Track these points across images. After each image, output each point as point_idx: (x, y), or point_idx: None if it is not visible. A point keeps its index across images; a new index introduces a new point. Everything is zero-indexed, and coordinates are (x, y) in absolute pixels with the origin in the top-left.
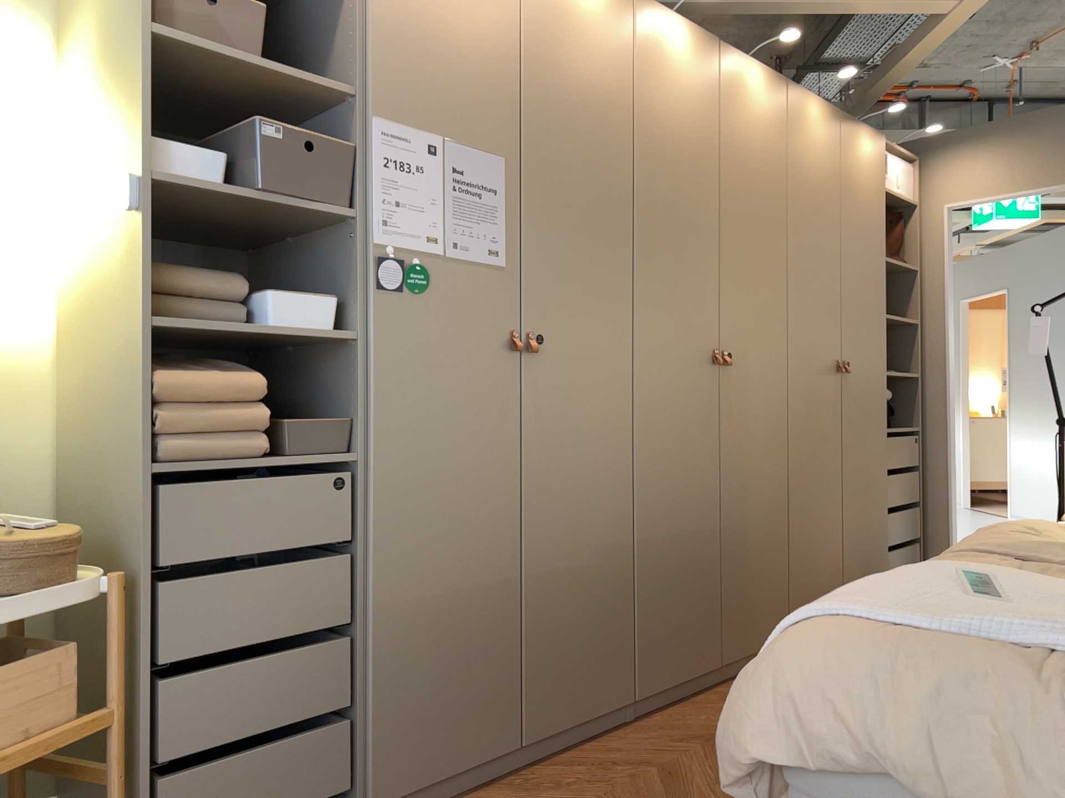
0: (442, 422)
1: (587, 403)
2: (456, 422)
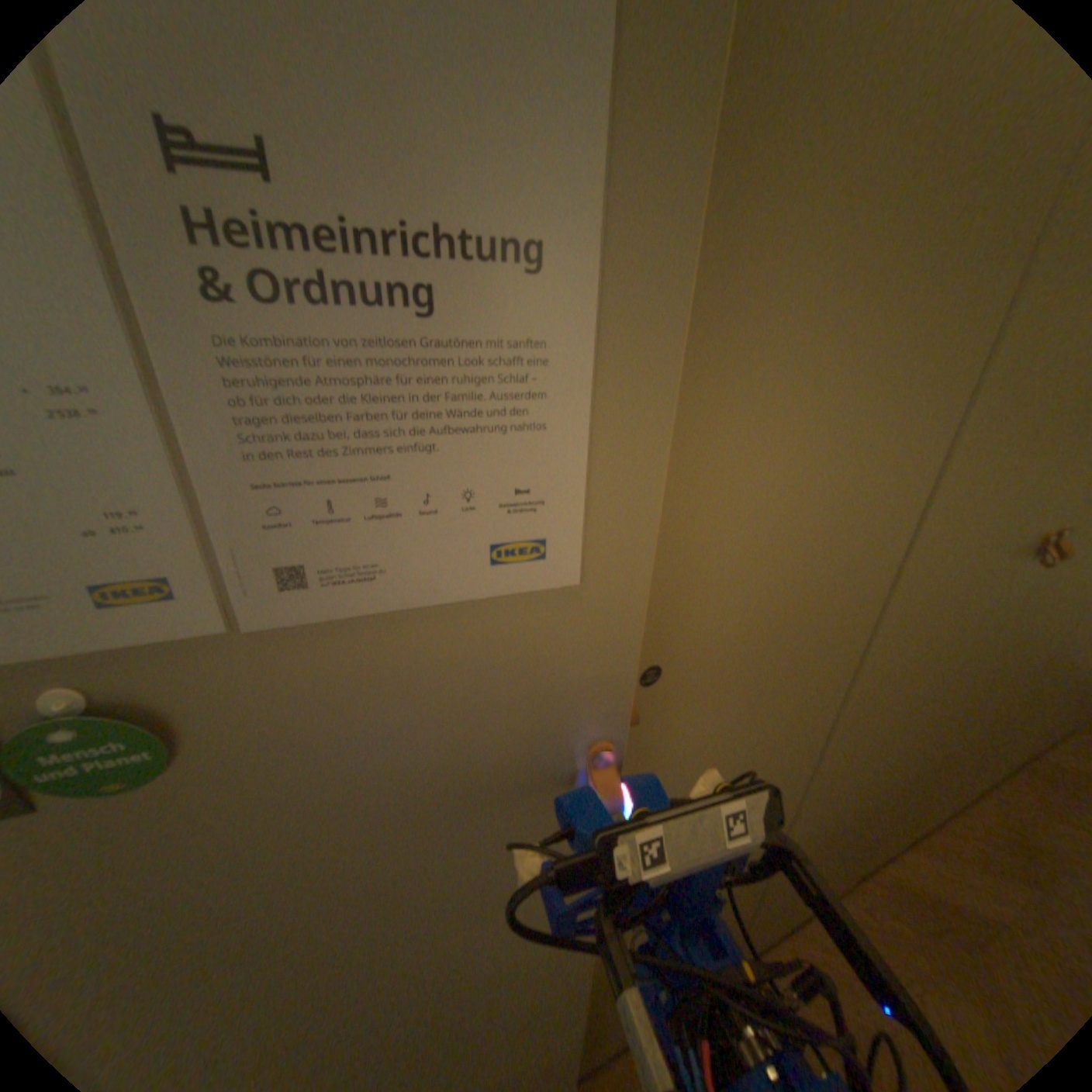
0: (353, 942)
1: (747, 736)
2: (401, 919)
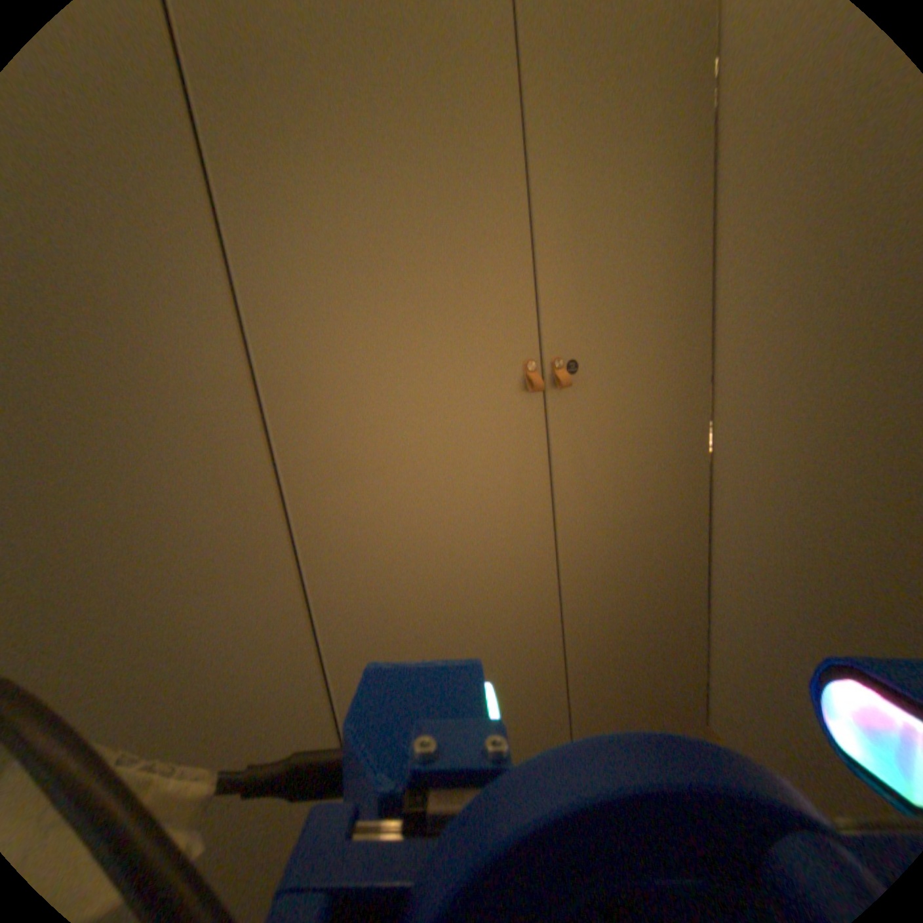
0: None
1: (112, 567)
2: None
